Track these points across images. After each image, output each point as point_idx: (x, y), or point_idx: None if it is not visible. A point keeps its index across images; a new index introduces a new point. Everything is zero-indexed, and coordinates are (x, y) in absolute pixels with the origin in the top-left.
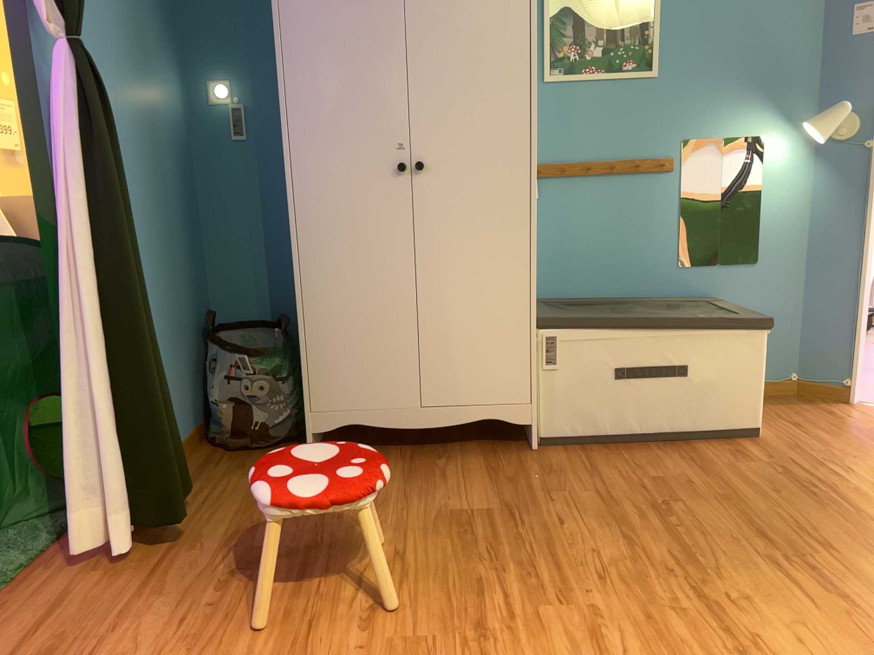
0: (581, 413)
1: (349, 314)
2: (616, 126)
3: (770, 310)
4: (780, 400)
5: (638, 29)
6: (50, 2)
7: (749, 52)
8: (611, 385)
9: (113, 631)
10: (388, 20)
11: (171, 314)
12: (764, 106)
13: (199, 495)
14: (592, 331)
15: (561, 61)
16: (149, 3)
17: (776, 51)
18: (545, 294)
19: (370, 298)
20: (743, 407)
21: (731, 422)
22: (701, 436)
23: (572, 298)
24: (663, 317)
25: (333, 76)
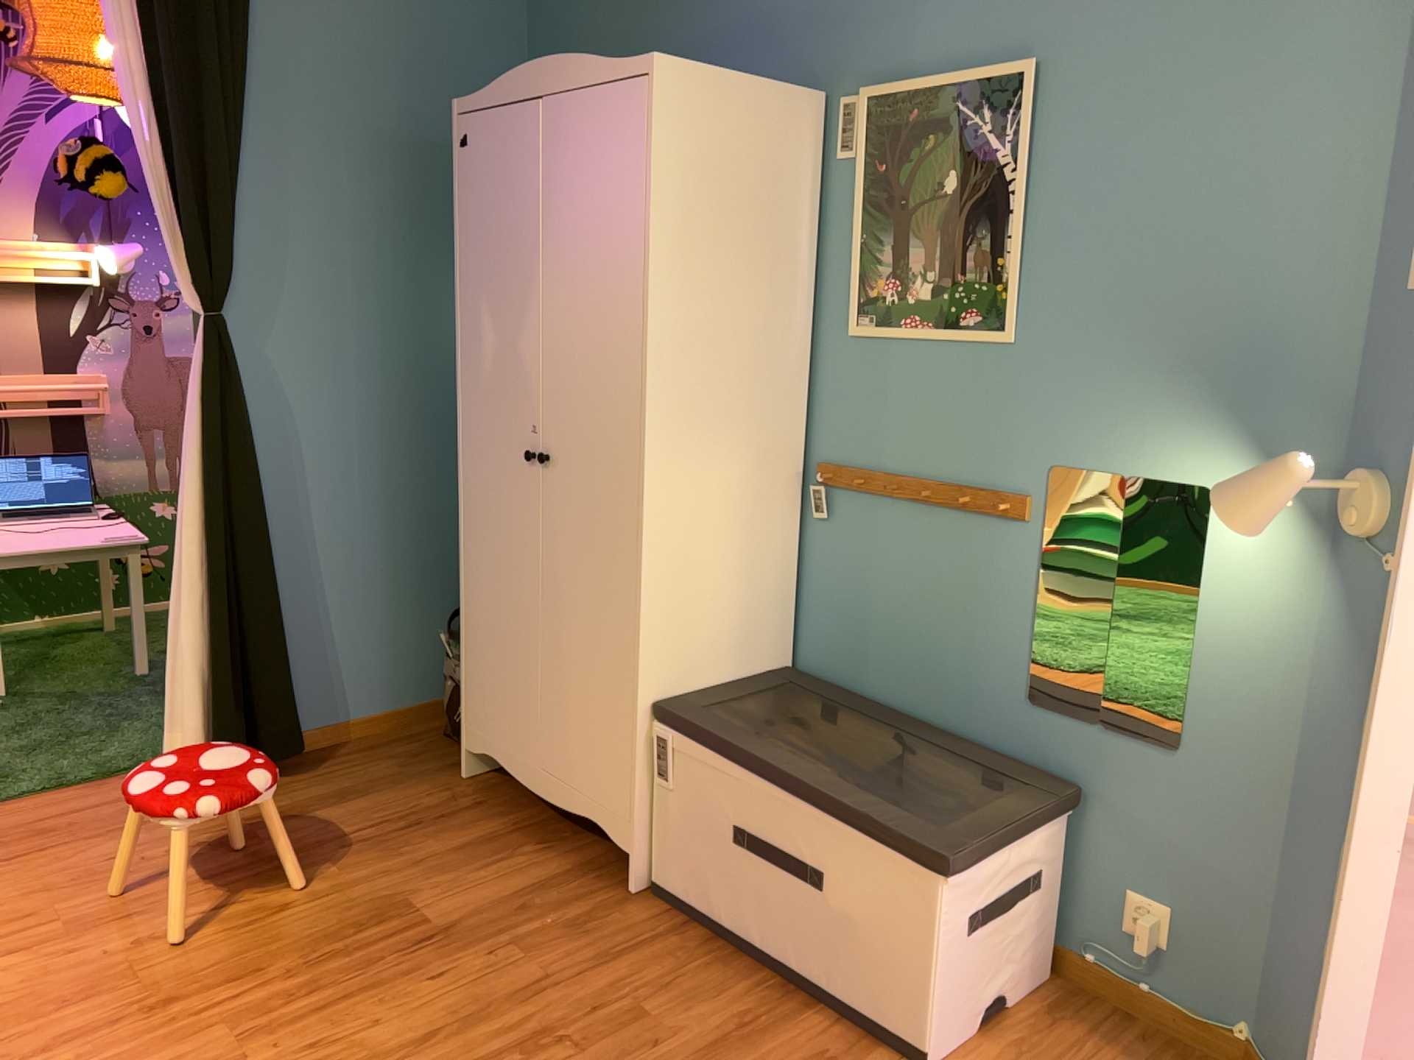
0: (701, 873)
1: (492, 620)
2: (946, 422)
3: (1198, 860)
4: (1174, 1058)
5: (986, 254)
6: (192, 280)
7: (1191, 308)
8: (735, 850)
9: (85, 841)
10: (530, 269)
11: (414, 566)
12: (1217, 426)
13: (331, 767)
14: (713, 752)
15: (875, 302)
16: (450, 223)
17: (1252, 311)
18: (829, 673)
19: (506, 608)
20: (908, 999)
21: (890, 1014)
22: (844, 1010)
23: (850, 693)
24: (809, 775)
25: (490, 331)
